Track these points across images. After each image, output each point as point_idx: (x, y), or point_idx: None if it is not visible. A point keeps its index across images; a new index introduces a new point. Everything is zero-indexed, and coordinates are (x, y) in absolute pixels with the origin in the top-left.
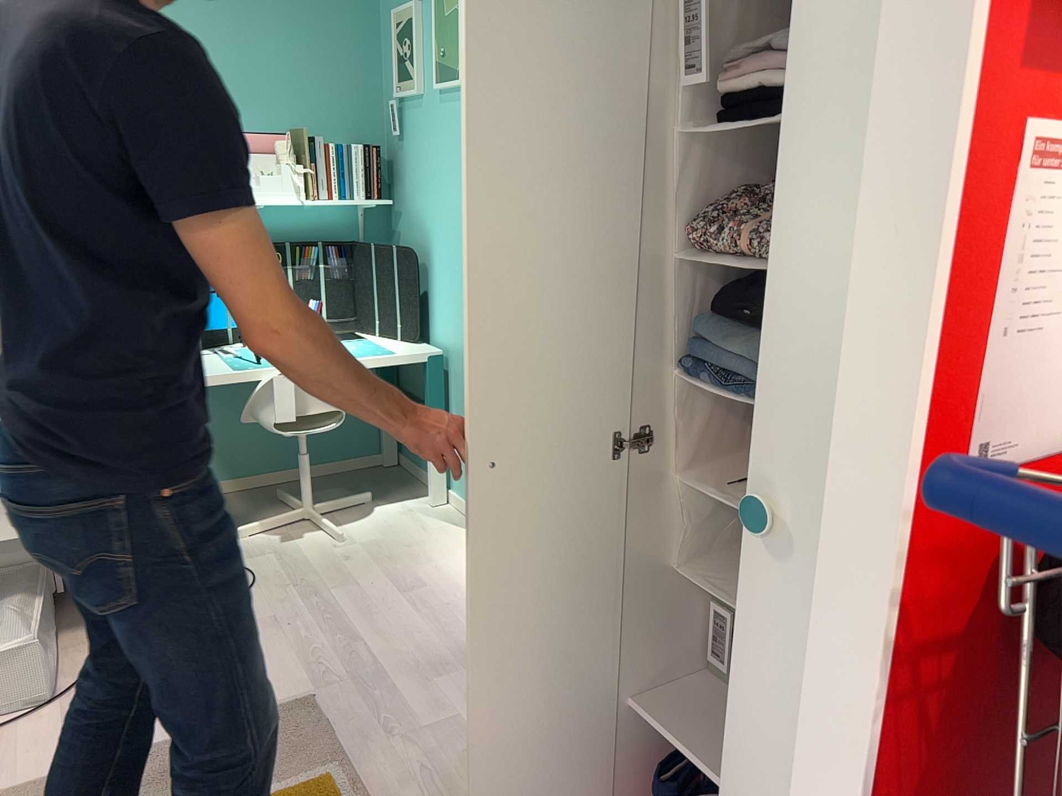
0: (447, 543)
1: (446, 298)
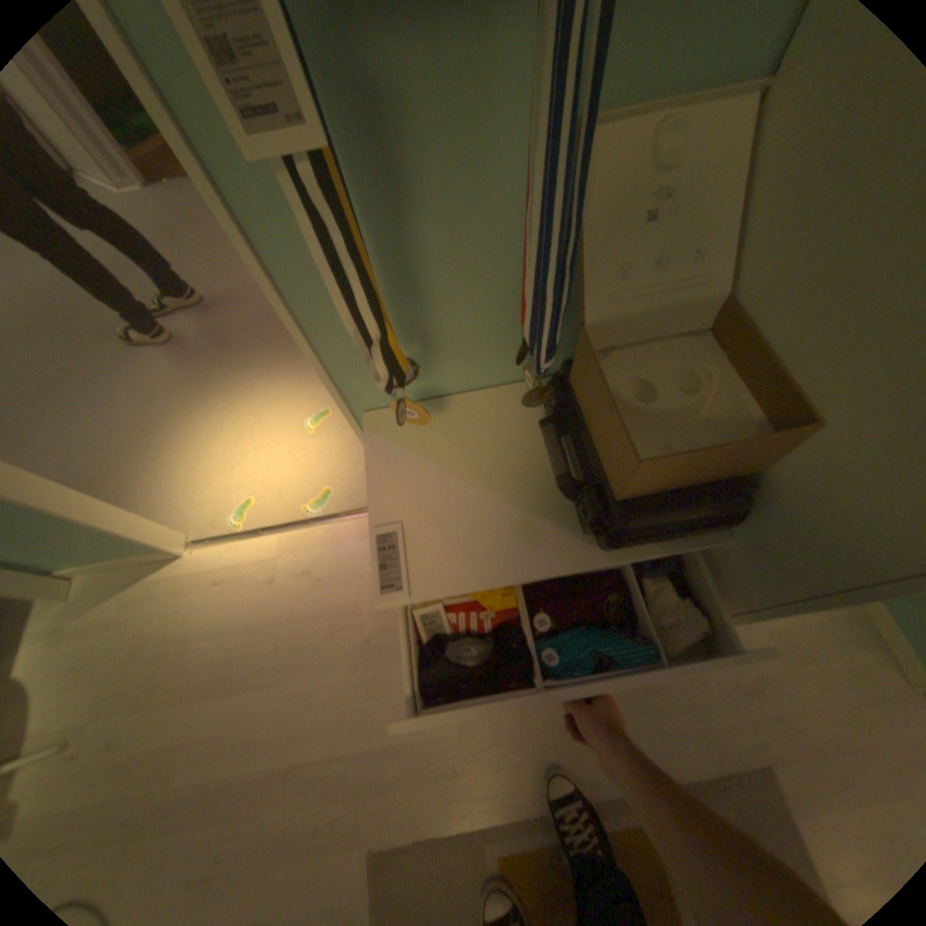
0: (159, 609)
1: None
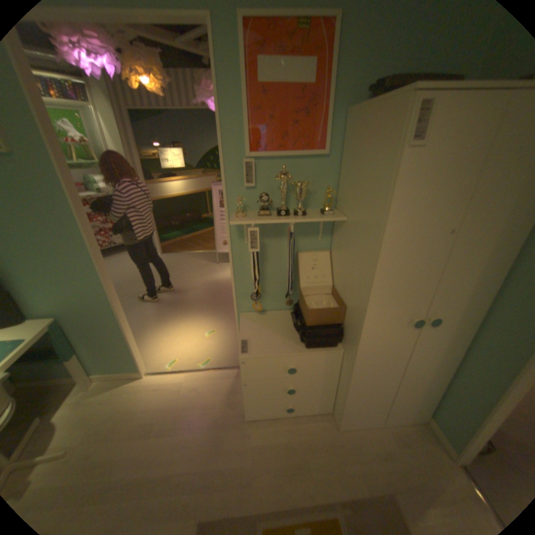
0: (127, 398)
1: (40, 290)
